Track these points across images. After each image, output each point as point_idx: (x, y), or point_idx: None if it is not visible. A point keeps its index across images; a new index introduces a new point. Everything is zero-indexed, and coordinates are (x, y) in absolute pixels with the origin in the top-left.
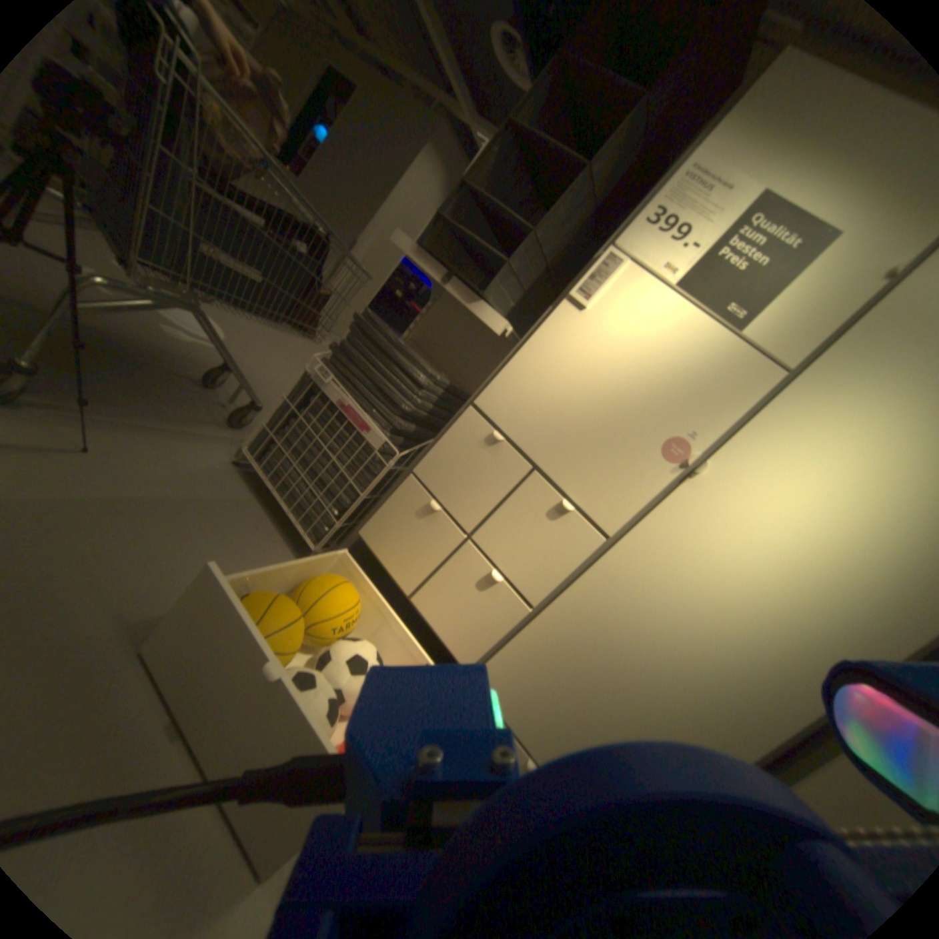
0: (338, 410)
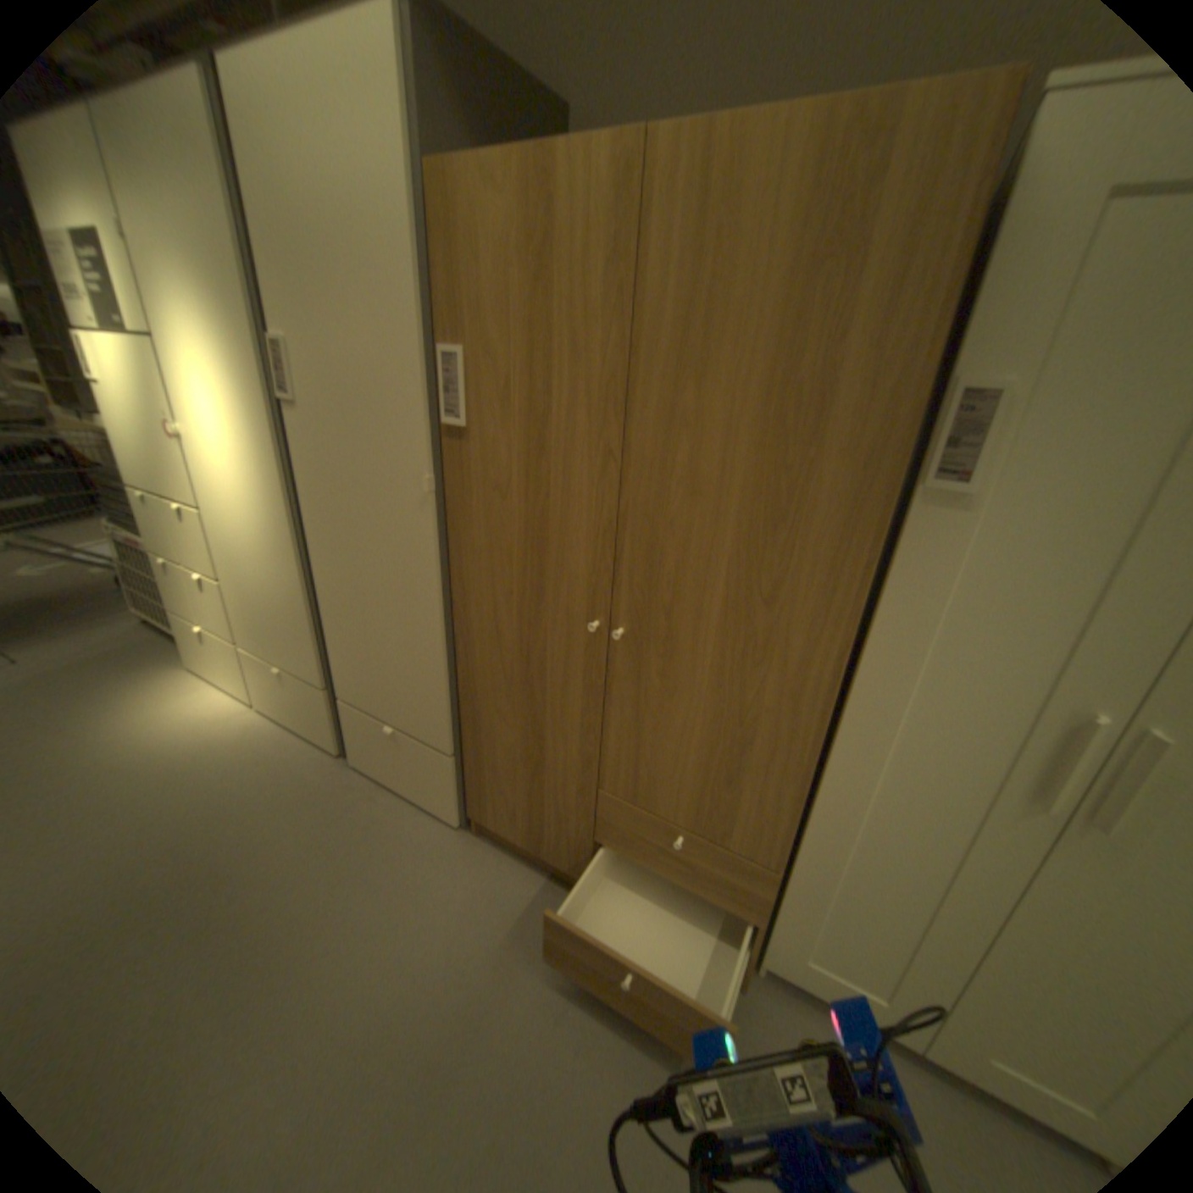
0: (126, 542)
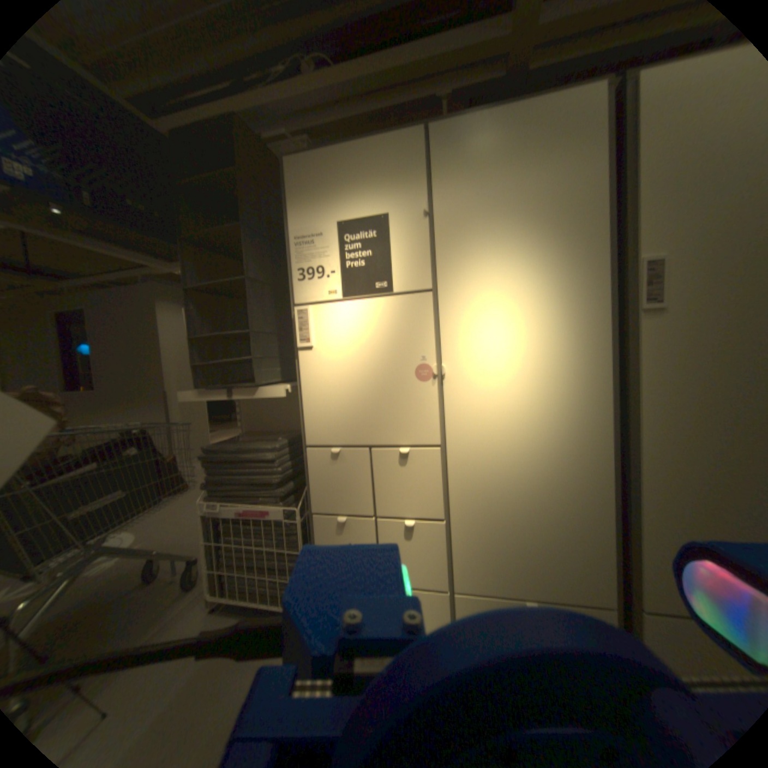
0: (239, 518)
